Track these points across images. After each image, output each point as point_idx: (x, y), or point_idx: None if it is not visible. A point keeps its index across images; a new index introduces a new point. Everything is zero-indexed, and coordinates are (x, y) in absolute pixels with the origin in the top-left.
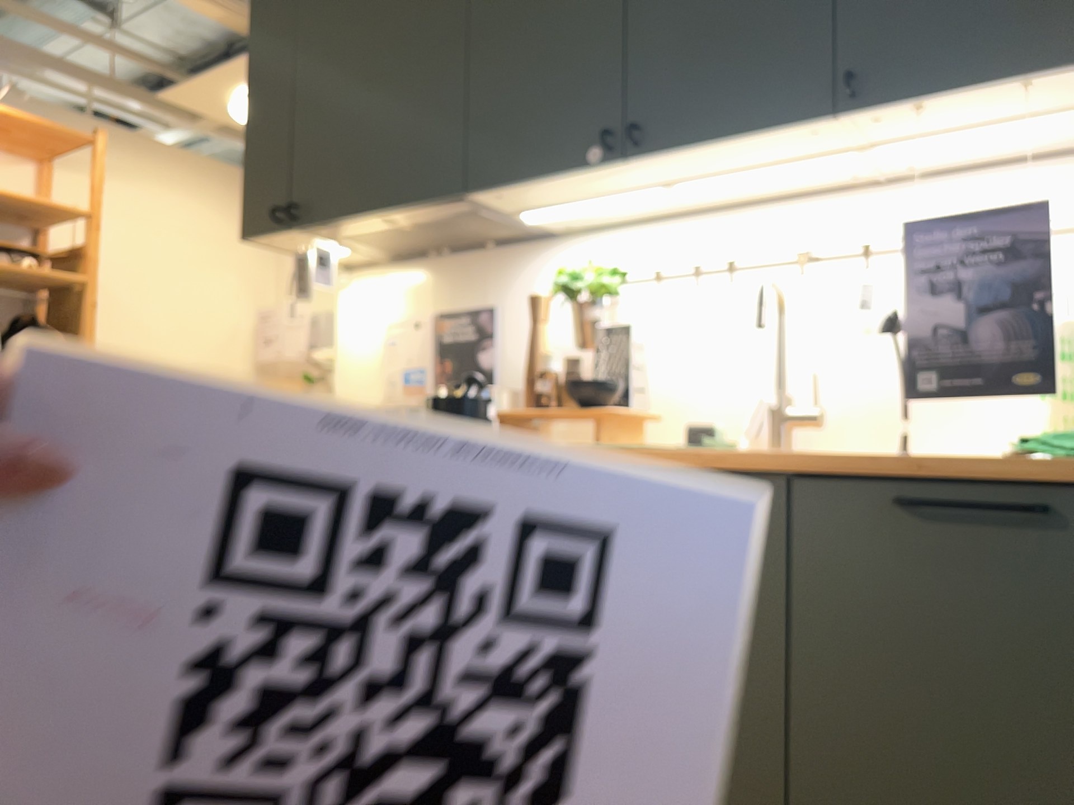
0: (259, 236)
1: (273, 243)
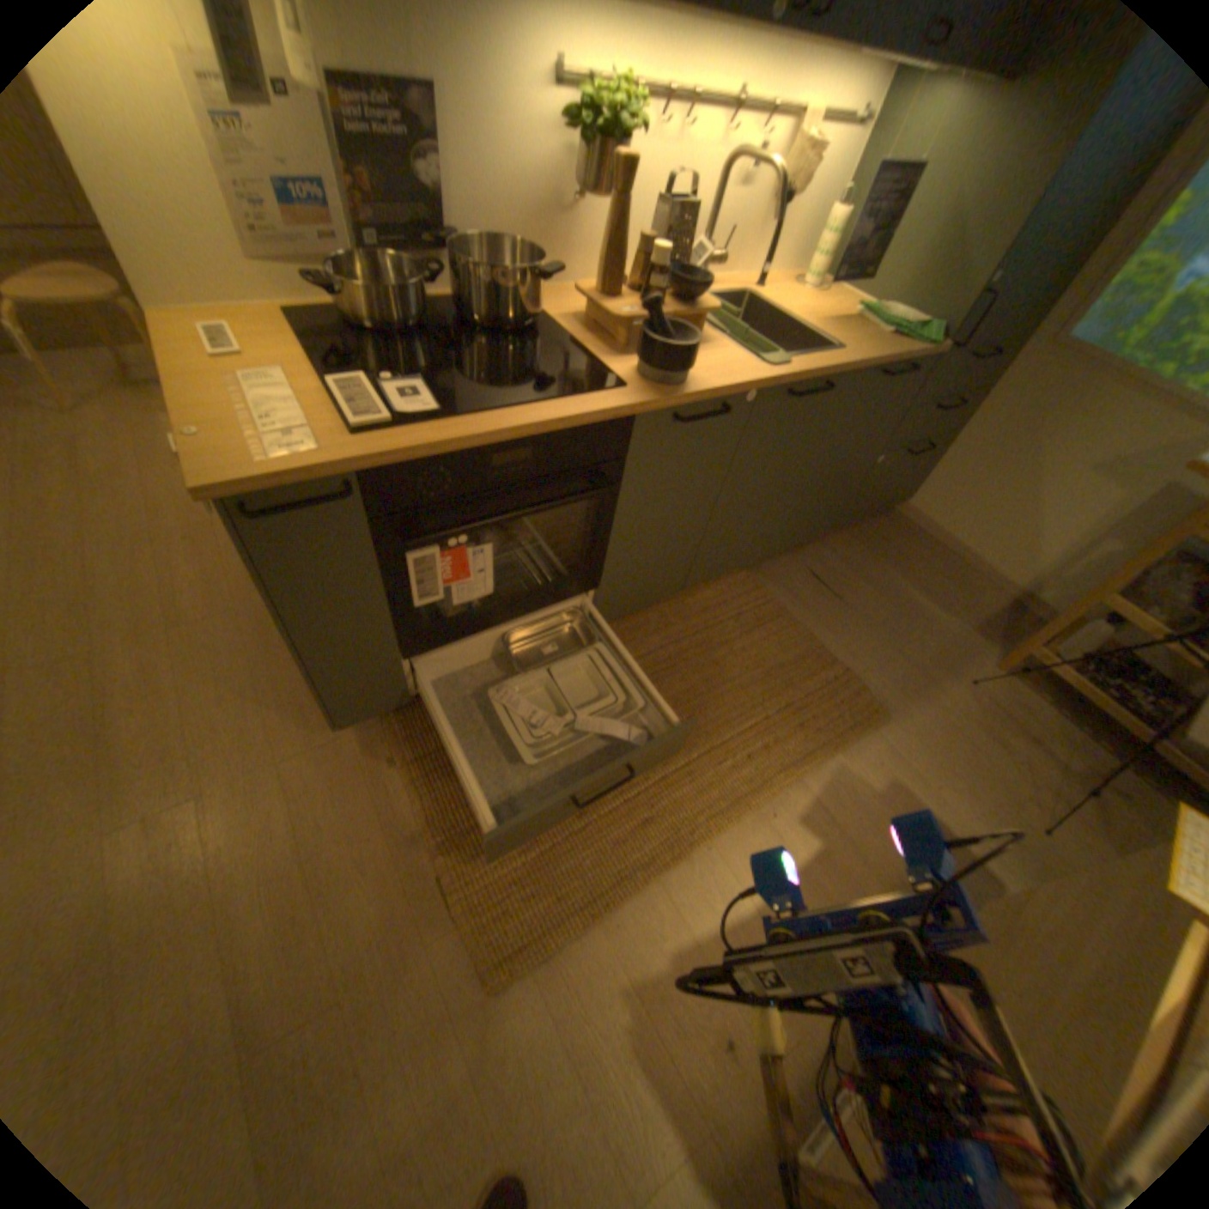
0: None
1: None
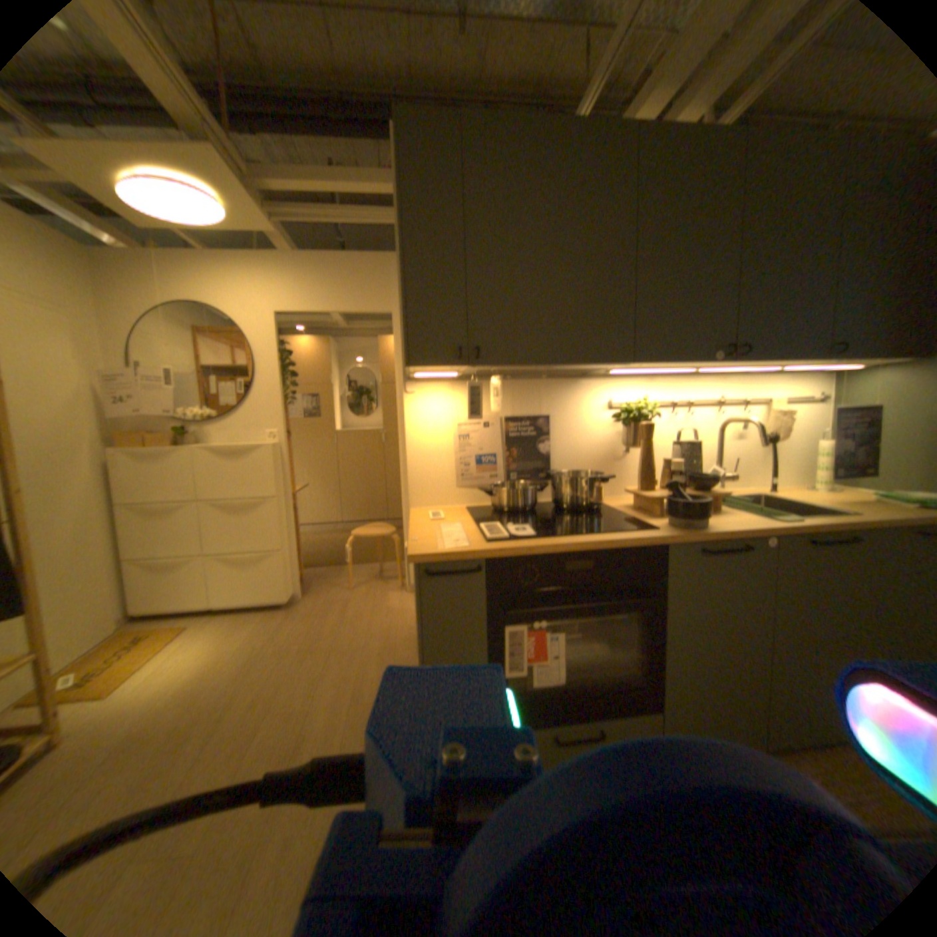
0: (424, 364)
1: (421, 368)
